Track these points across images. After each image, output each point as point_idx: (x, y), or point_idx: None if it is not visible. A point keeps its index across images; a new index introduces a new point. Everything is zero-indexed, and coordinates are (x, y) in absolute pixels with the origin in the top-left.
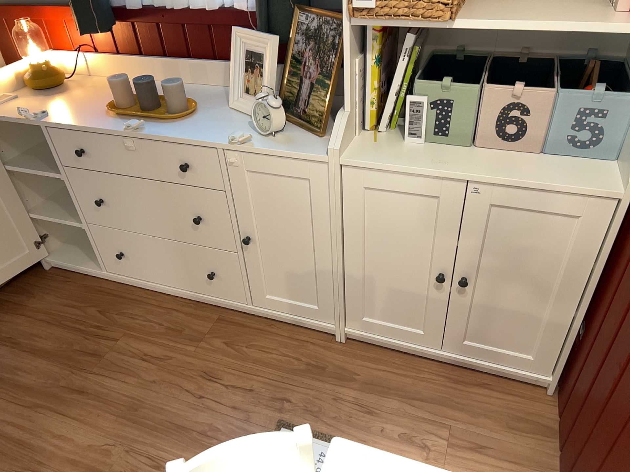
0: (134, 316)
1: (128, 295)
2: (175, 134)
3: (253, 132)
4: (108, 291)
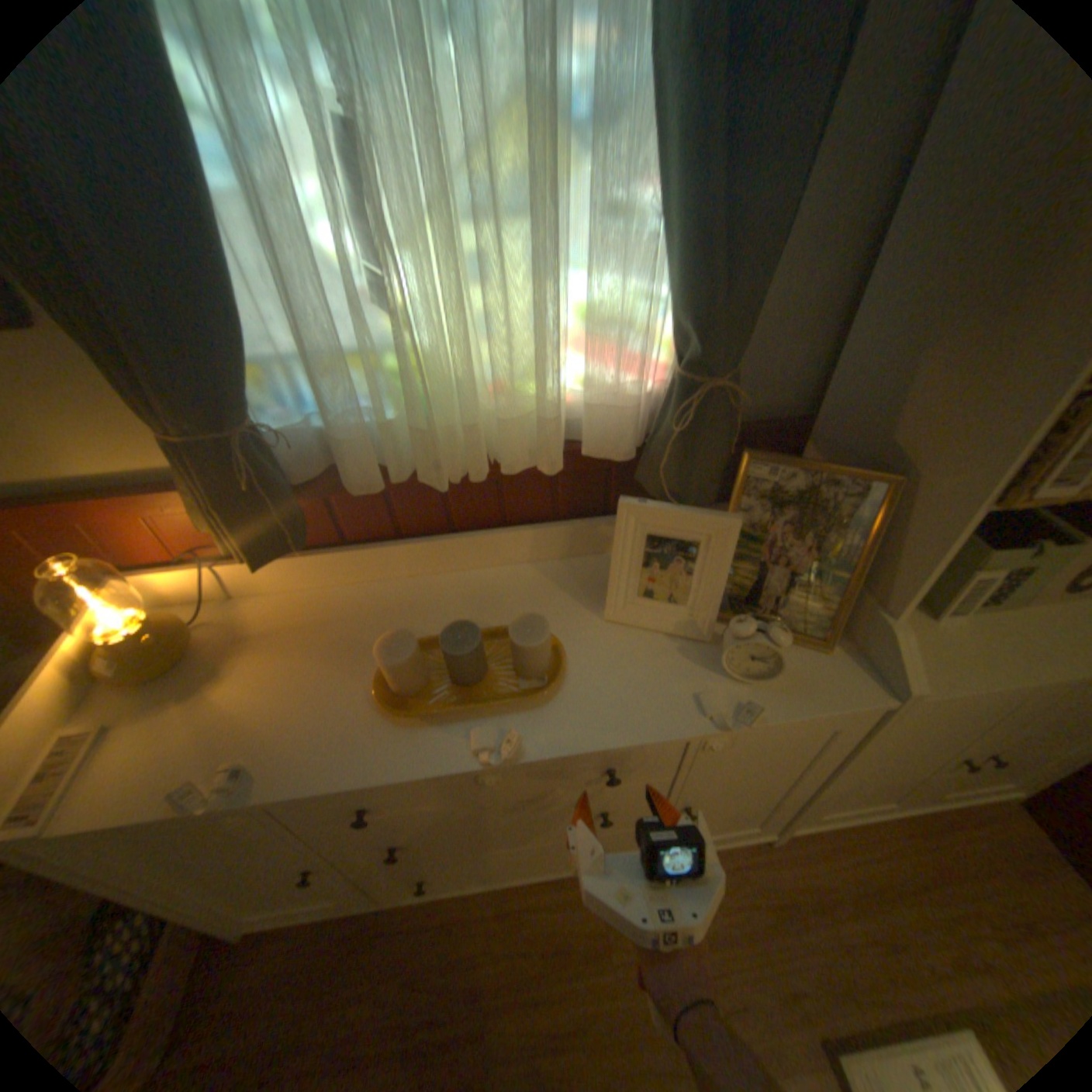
0: (467, 970)
1: (424, 927)
2: (580, 732)
3: (709, 672)
4: (383, 937)
